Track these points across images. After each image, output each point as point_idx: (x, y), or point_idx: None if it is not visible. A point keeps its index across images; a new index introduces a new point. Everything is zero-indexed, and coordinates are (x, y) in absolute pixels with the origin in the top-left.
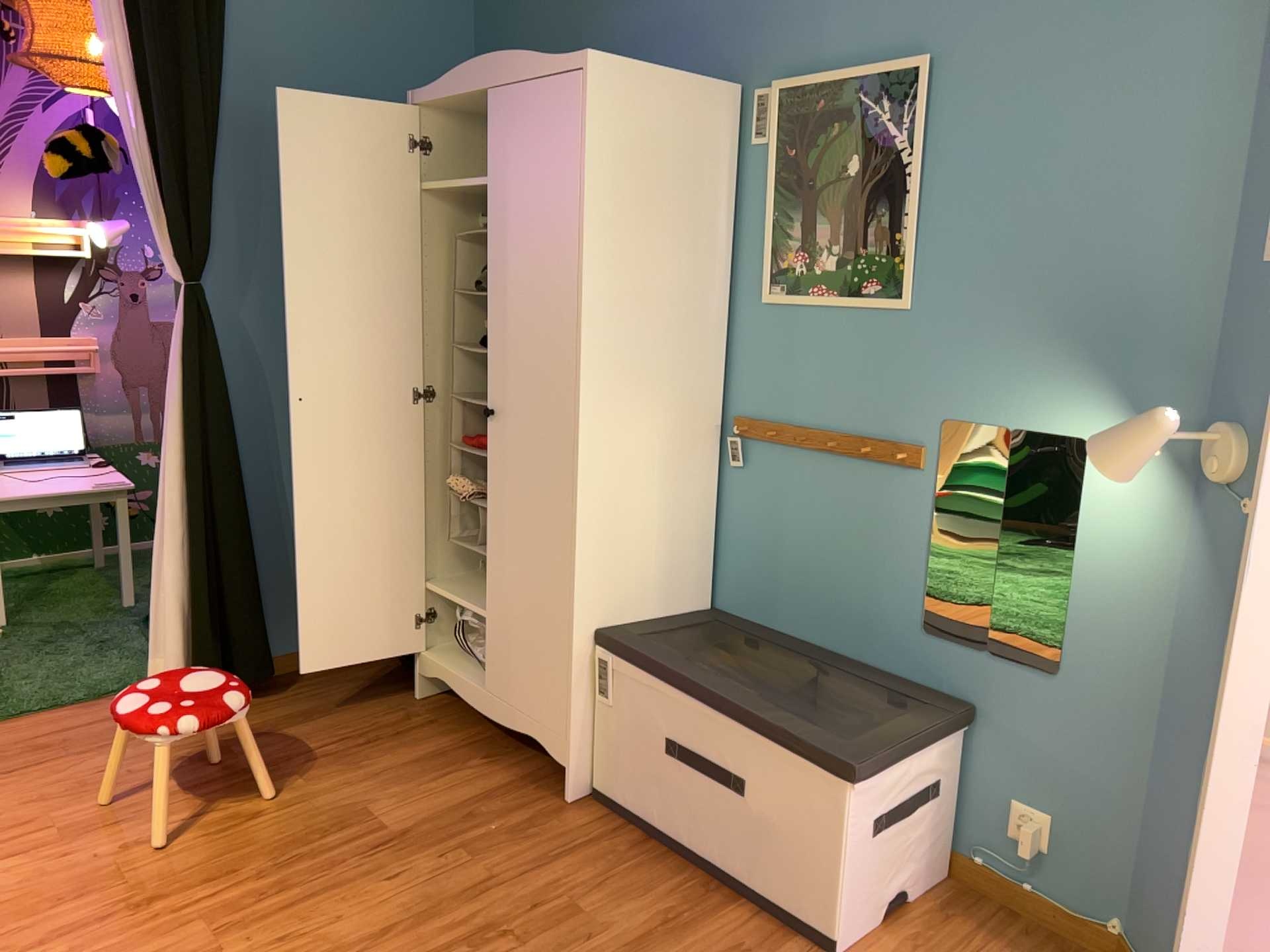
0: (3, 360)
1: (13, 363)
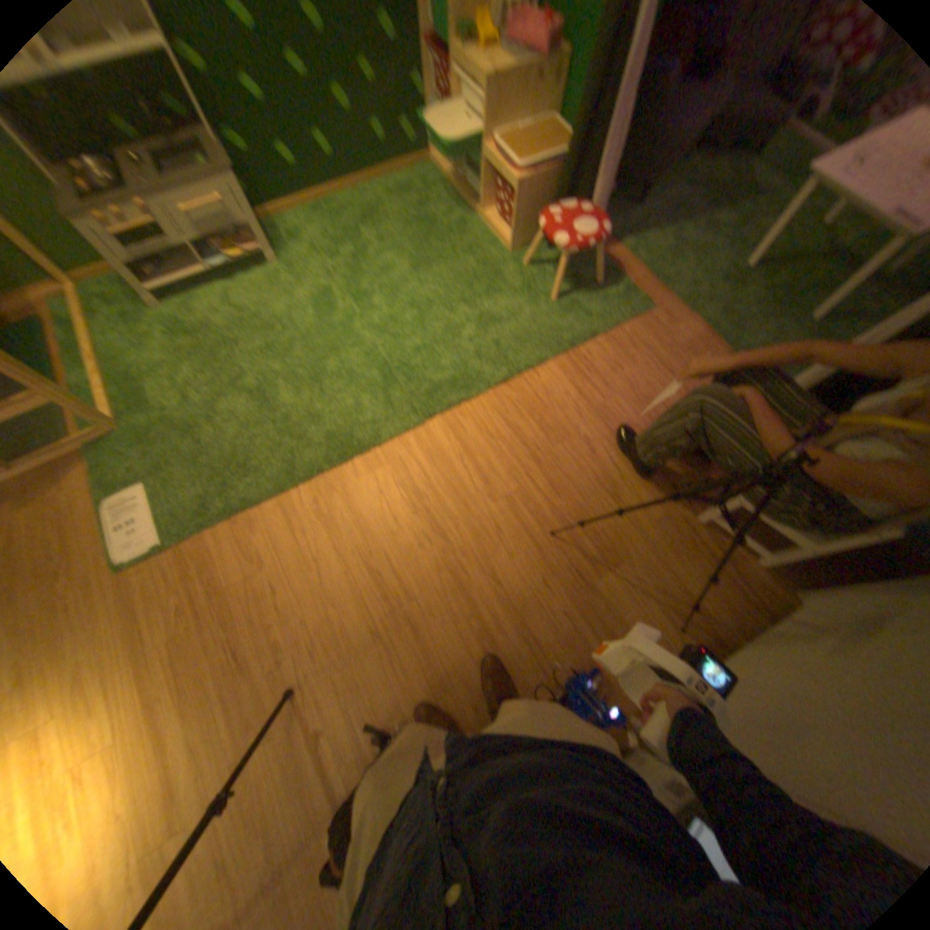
0: None
1: None
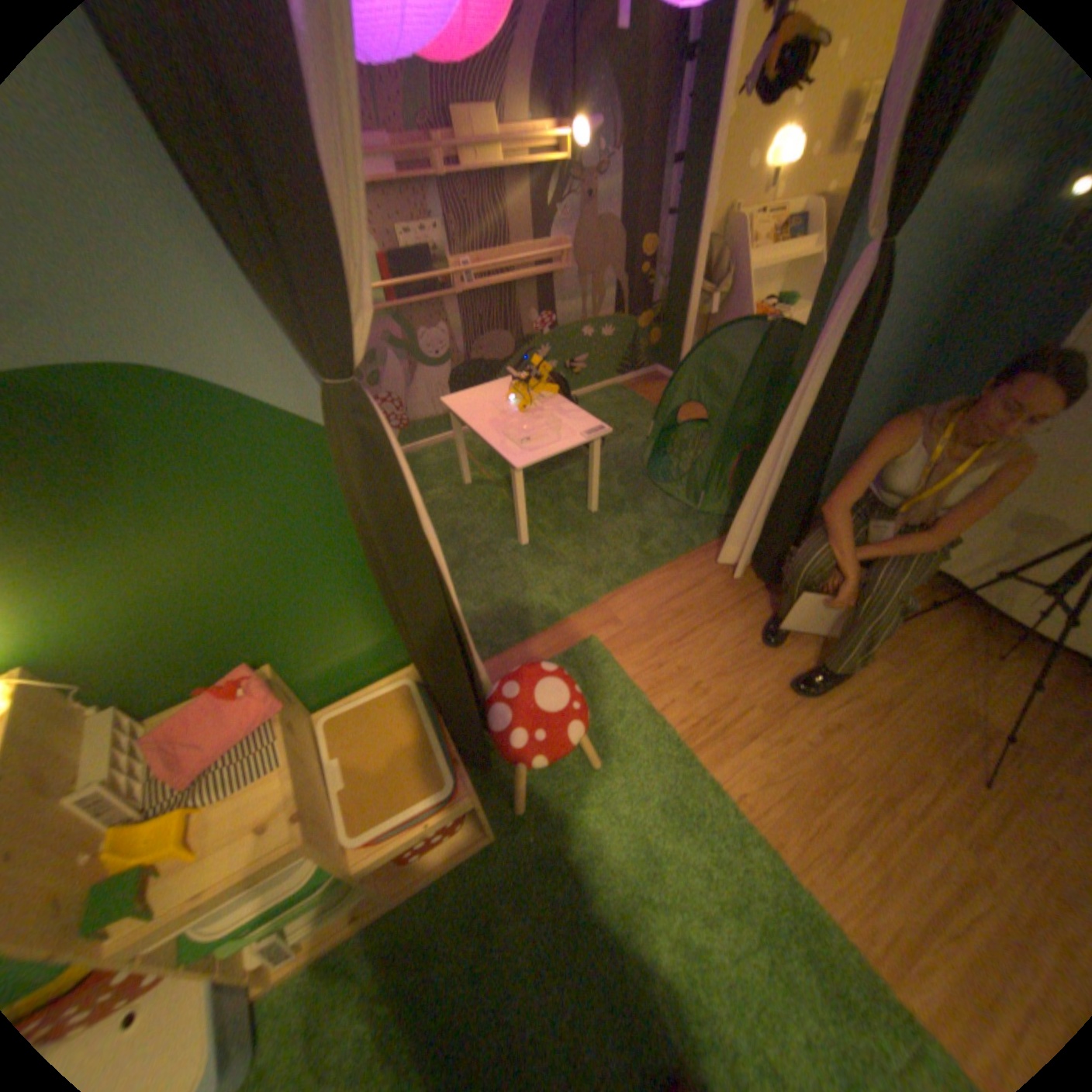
0: (512, 267)
1: (517, 268)
